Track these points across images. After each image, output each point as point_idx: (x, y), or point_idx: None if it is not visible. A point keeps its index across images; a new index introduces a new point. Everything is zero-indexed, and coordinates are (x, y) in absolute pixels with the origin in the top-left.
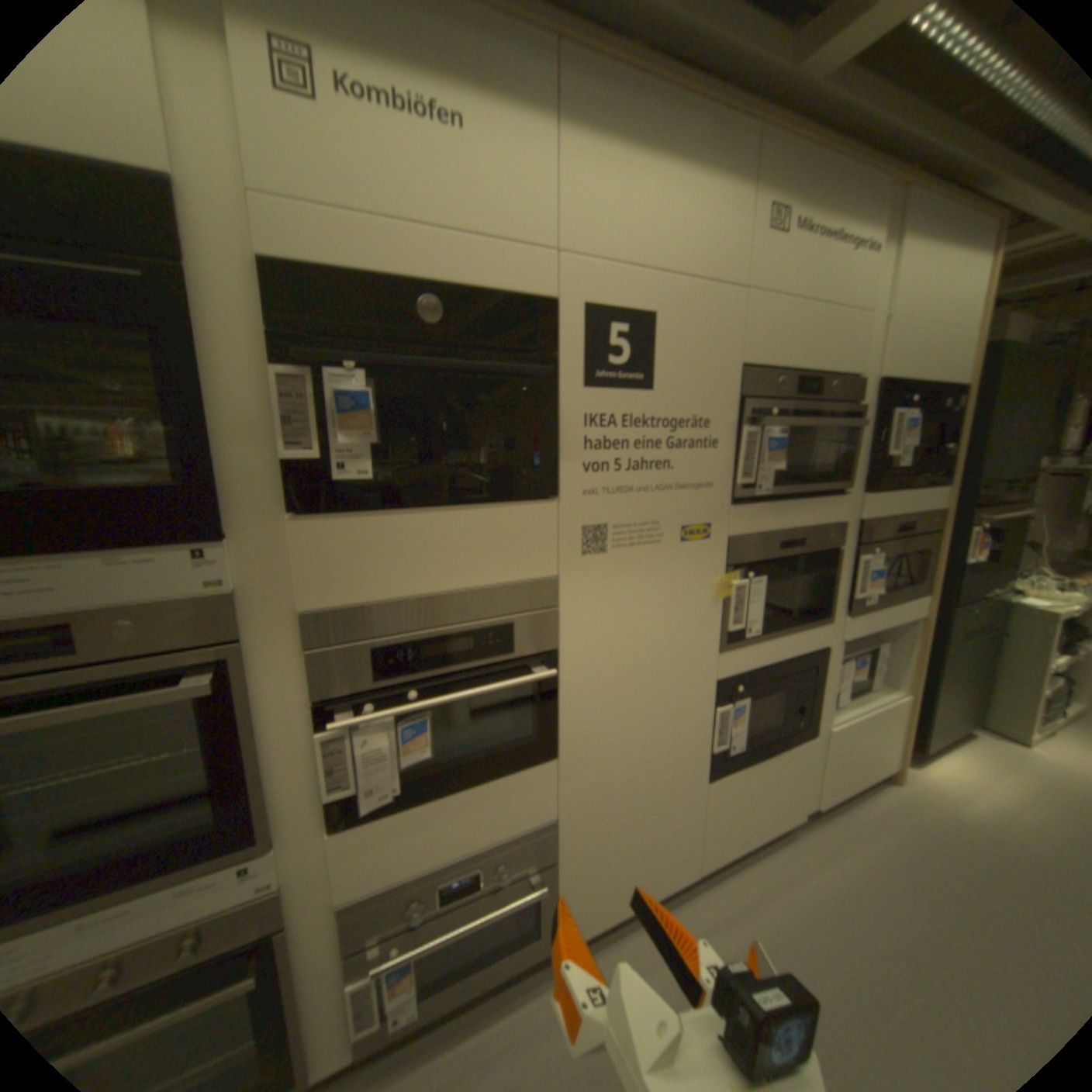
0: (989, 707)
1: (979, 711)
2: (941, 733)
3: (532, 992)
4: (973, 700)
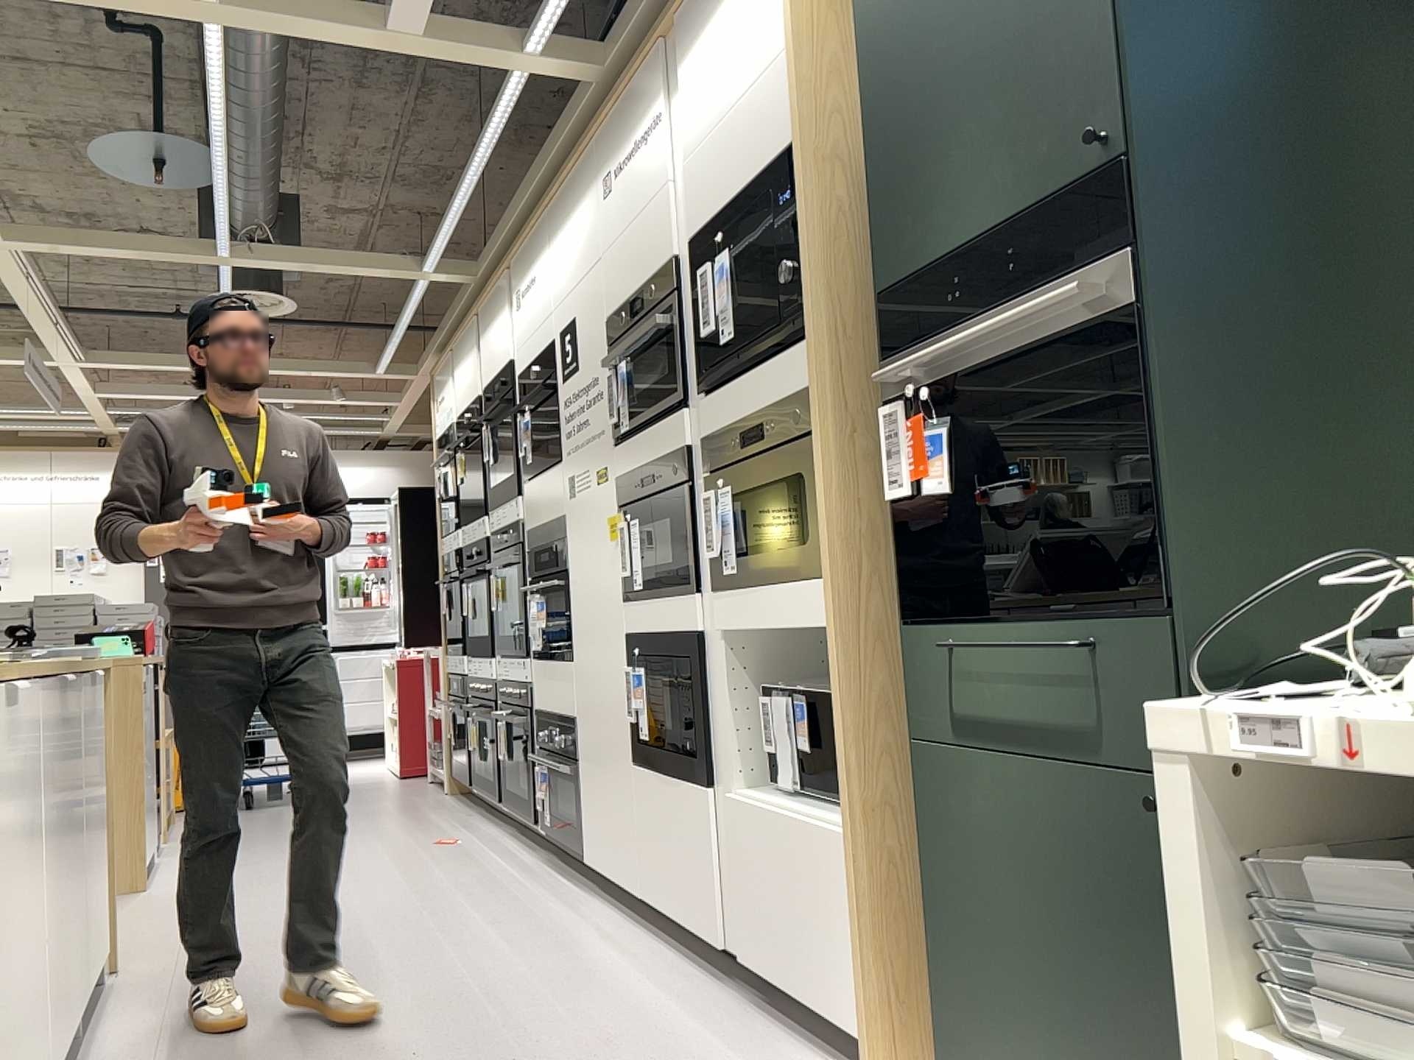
0: None
1: None
2: (975, 1046)
3: (581, 885)
4: (1113, 1041)
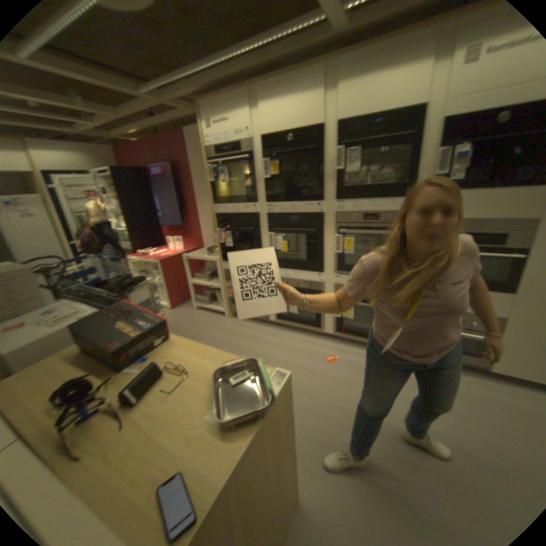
0: None
1: None
2: None
3: (475, 377)
4: None
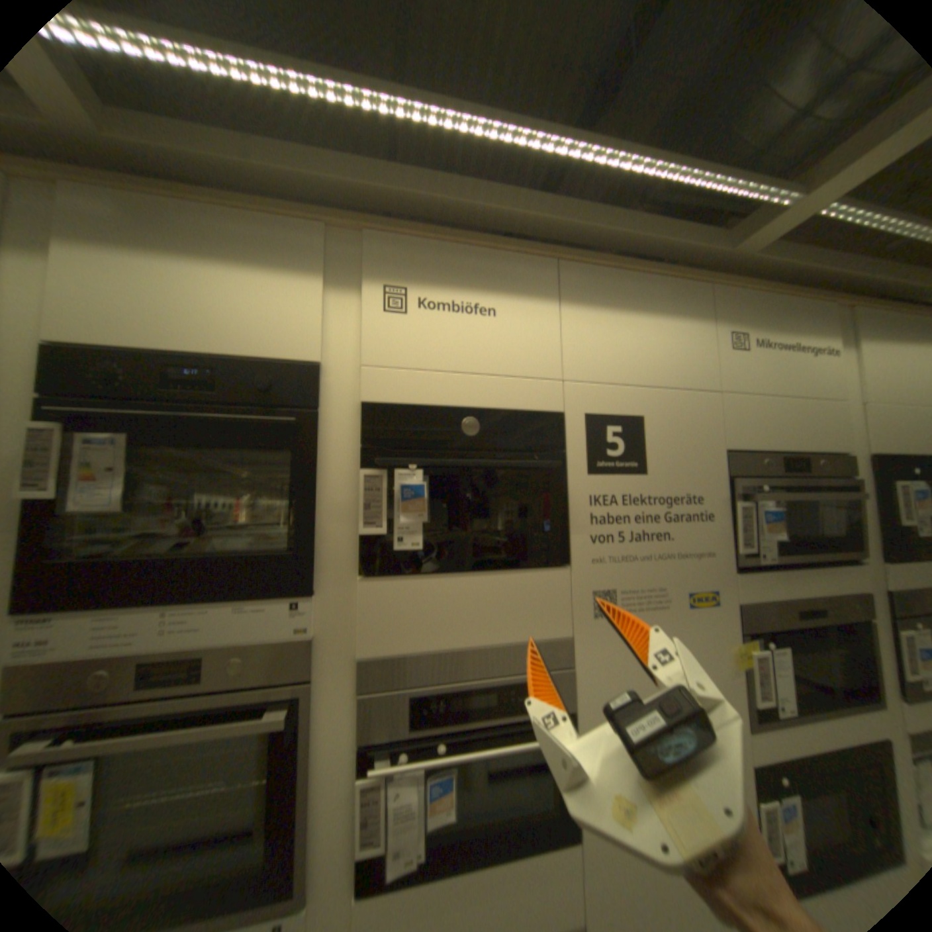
0: None
1: None
2: None
3: None
4: None
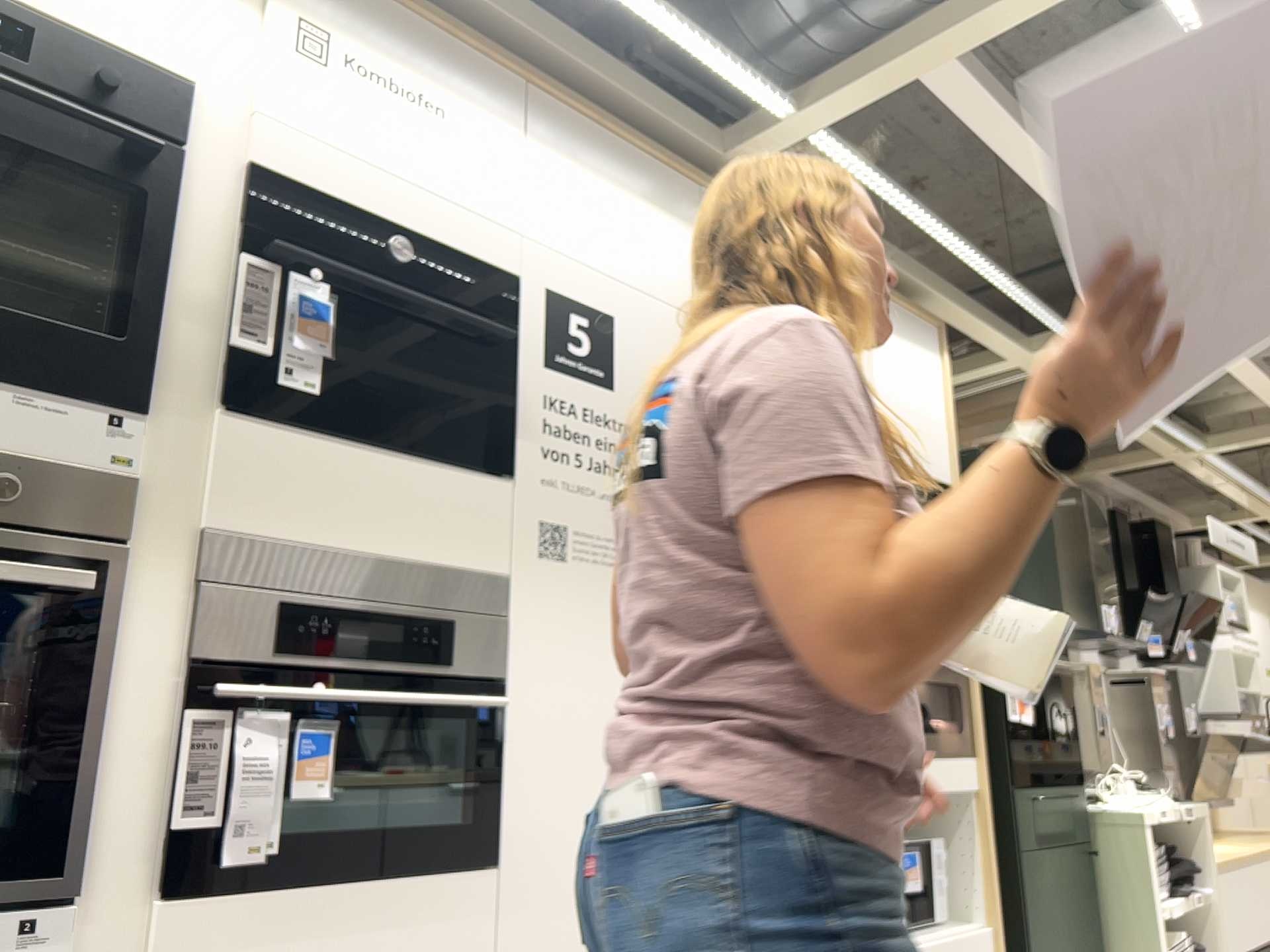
0: None
1: None
2: None
3: None
4: None
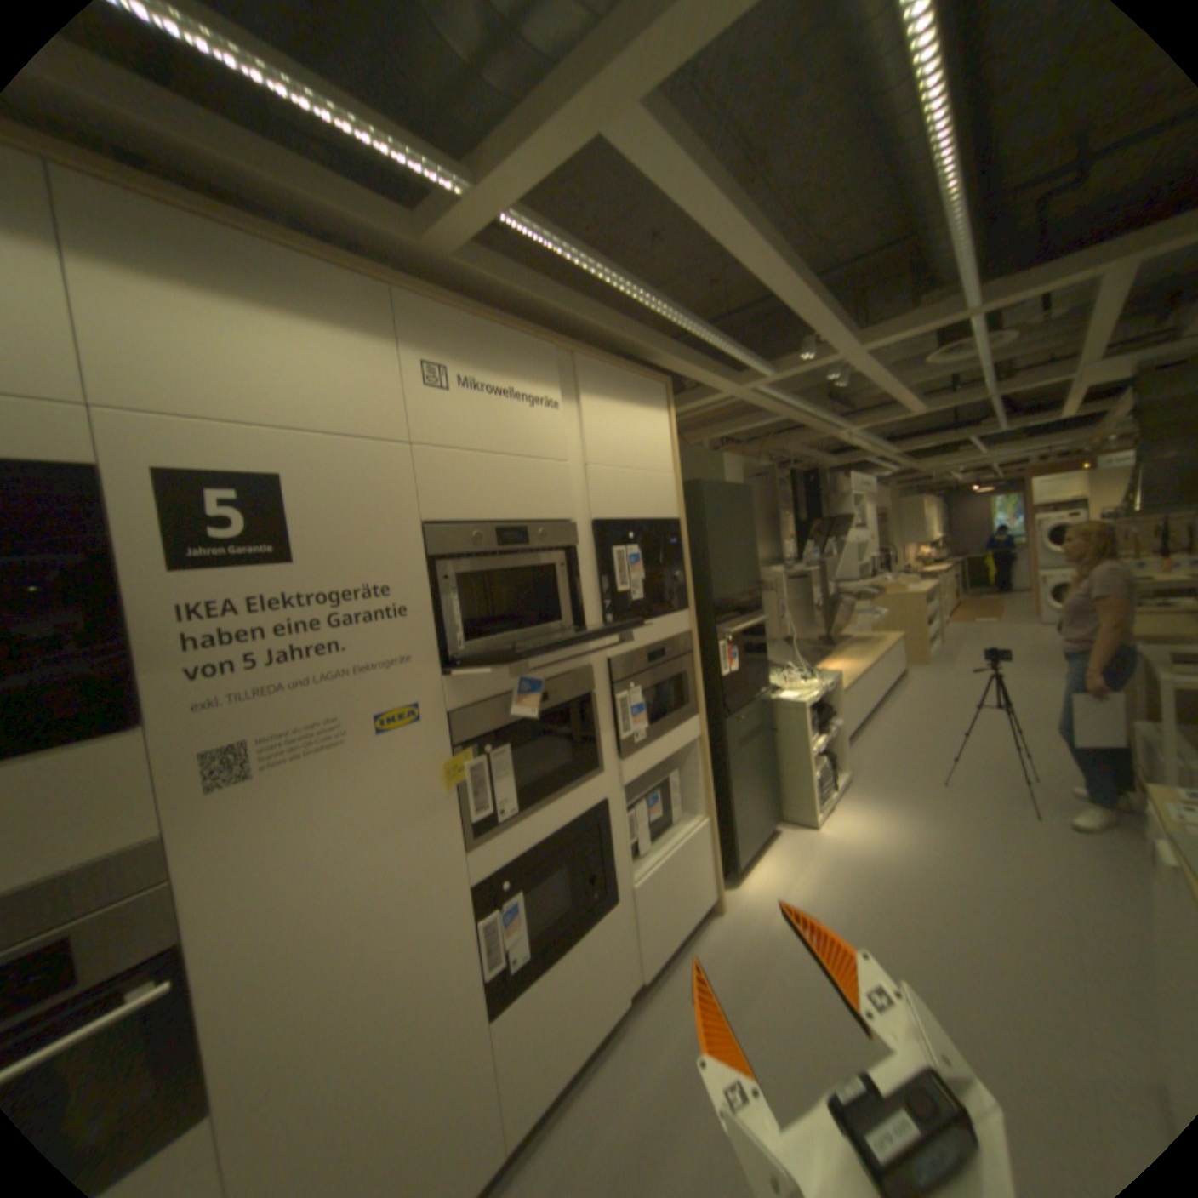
0: (780, 801)
1: (773, 808)
2: (745, 844)
3: None
4: (764, 800)
